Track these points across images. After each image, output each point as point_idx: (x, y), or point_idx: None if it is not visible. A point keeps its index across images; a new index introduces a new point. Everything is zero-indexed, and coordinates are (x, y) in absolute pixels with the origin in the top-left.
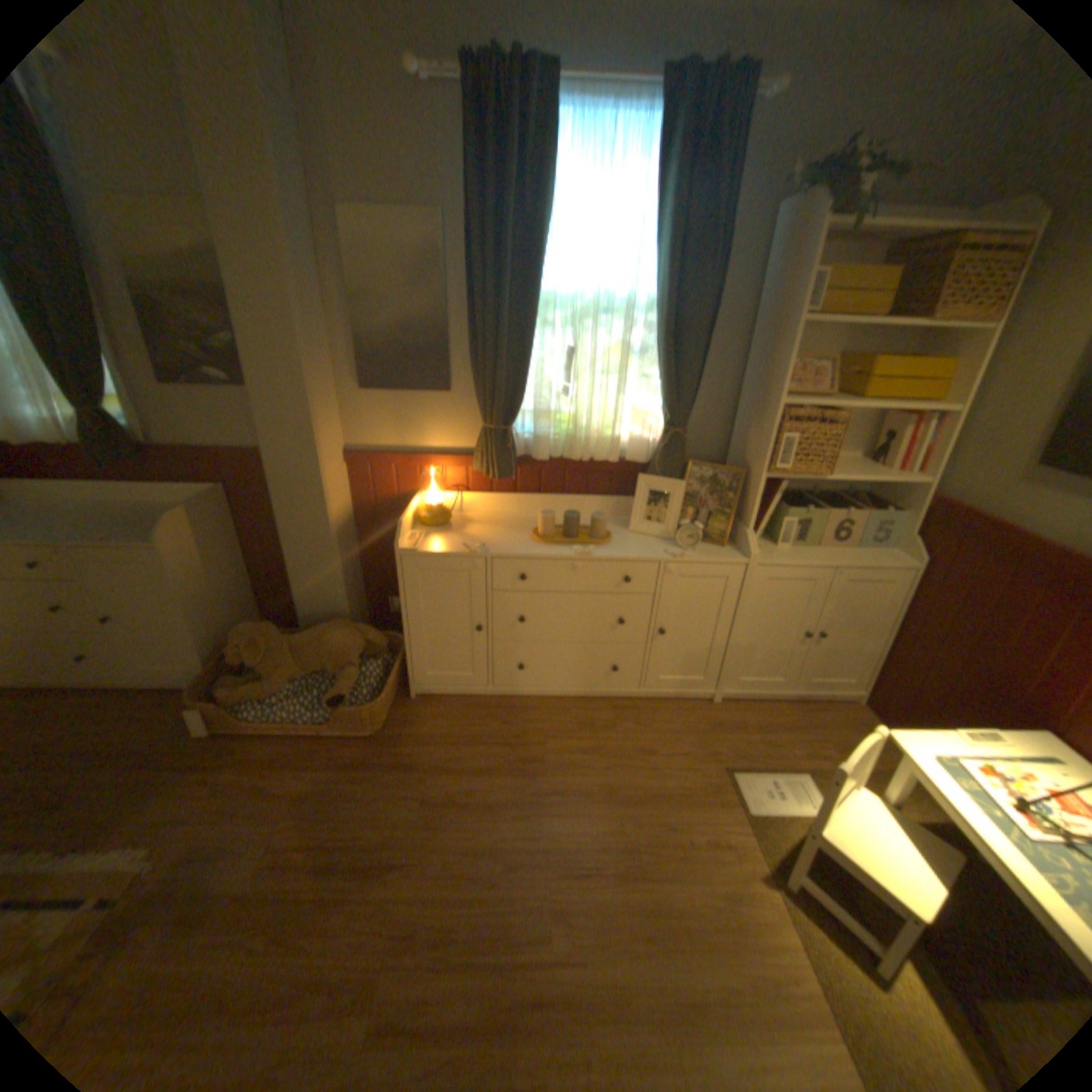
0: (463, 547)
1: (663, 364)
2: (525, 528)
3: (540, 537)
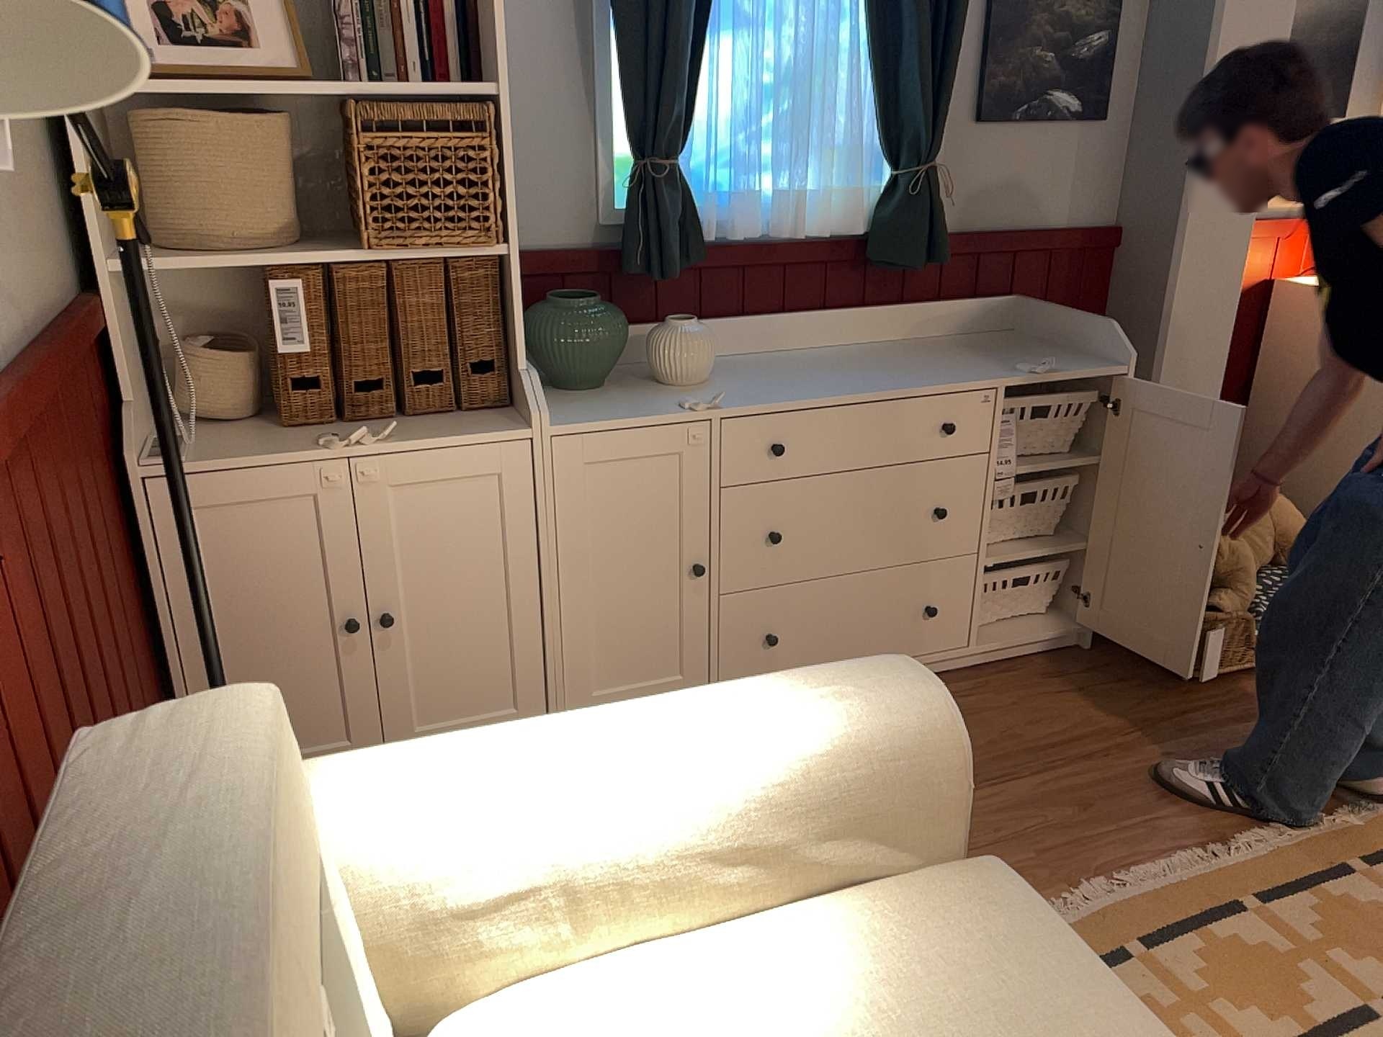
0: None
1: None
2: None
3: None
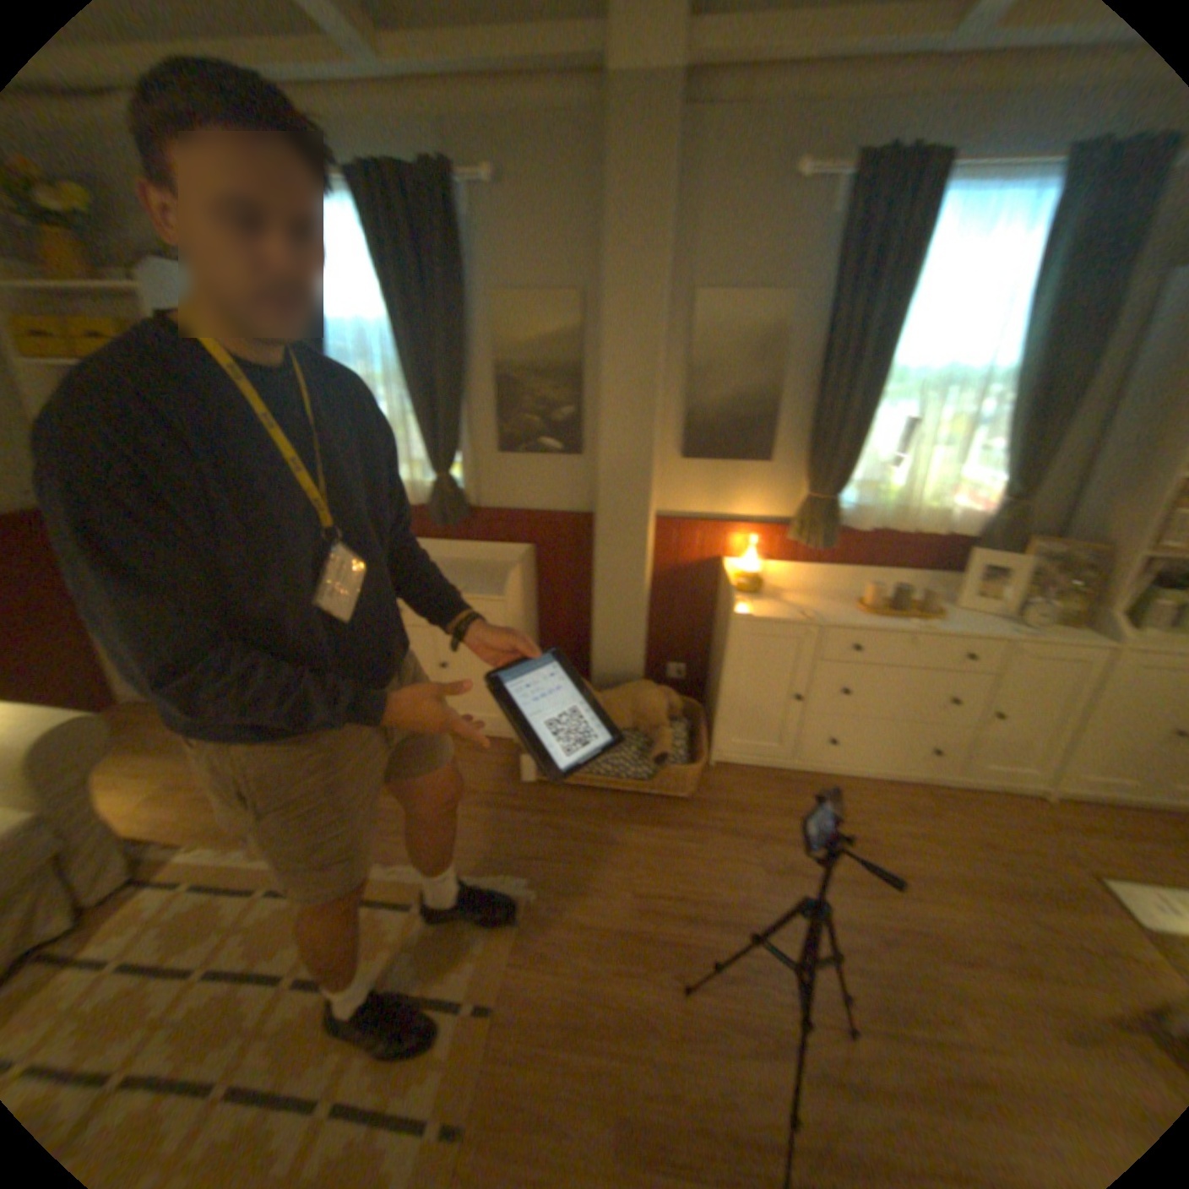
0: (795, 615)
1: (1022, 436)
2: (841, 600)
3: (870, 609)
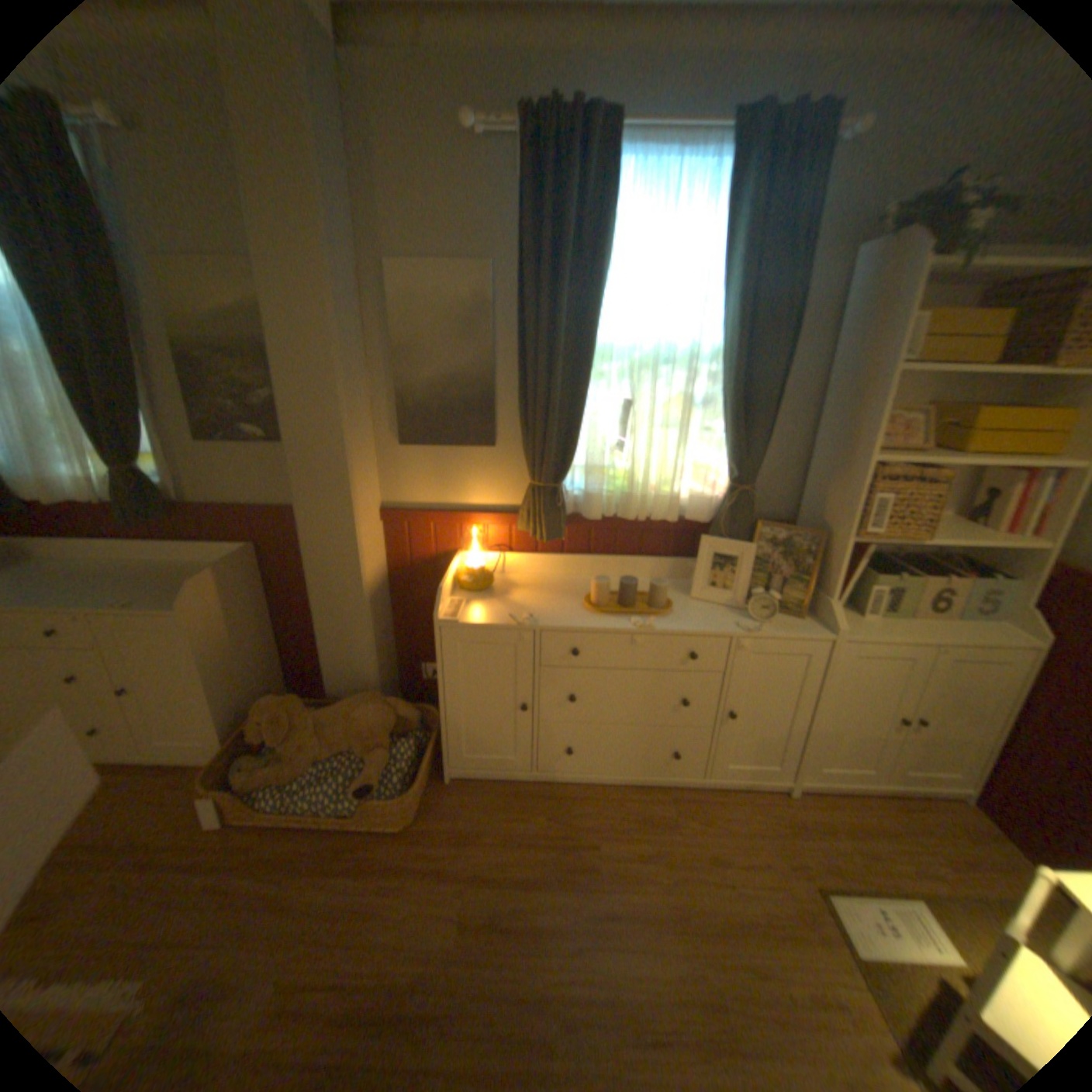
0: (509, 617)
1: (731, 417)
2: (575, 593)
3: (593, 606)
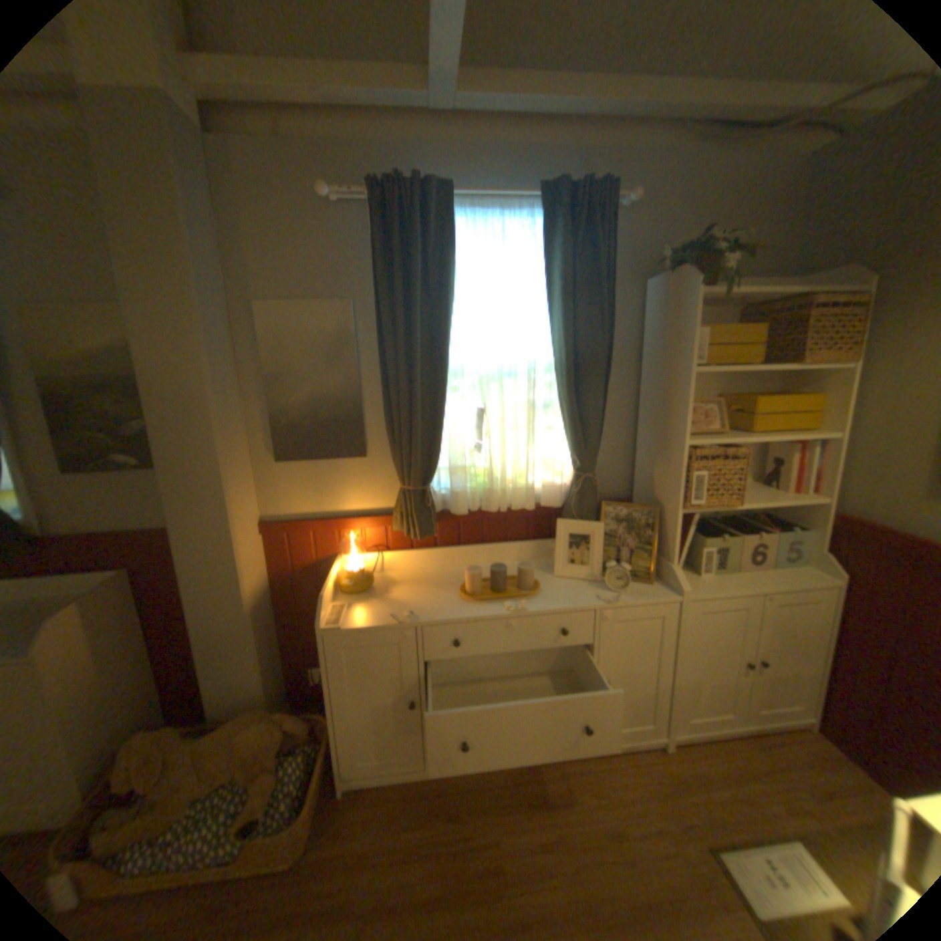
0: (390, 617)
1: (568, 417)
2: (451, 584)
3: (469, 595)
